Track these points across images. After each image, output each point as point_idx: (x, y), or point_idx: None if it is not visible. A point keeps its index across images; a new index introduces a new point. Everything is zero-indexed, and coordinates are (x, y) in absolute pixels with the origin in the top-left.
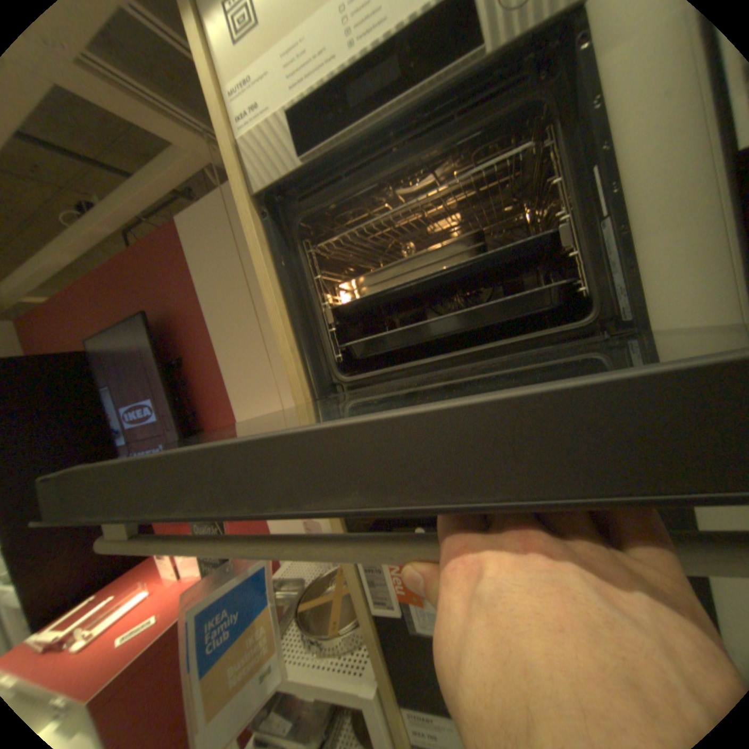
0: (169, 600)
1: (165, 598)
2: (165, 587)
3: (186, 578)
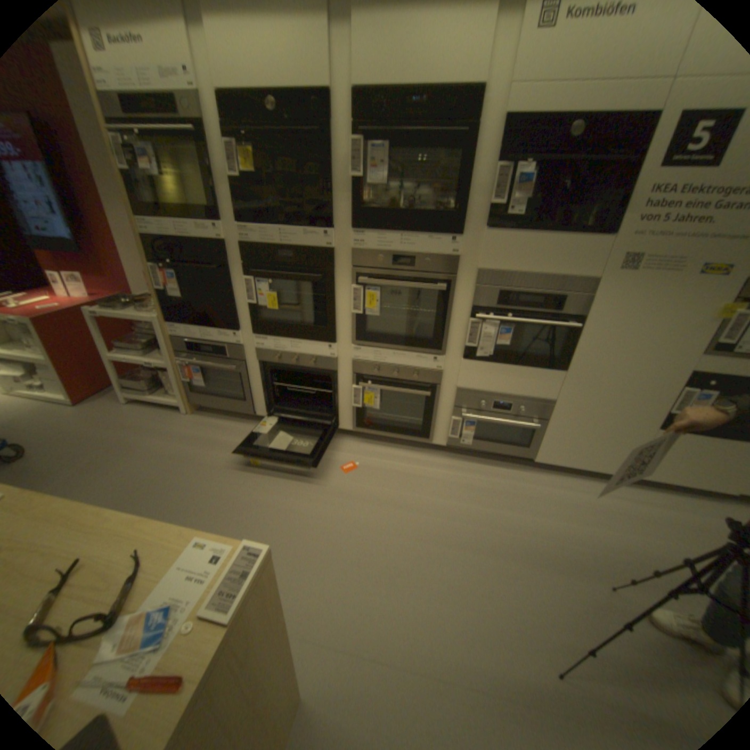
0: (65, 303)
1: (62, 302)
2: (61, 298)
3: (74, 298)
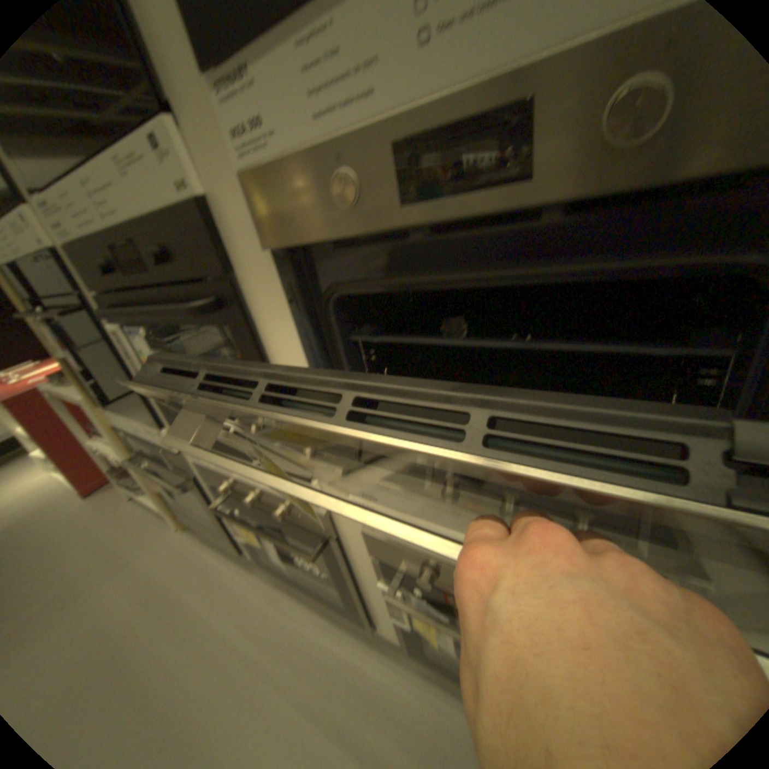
0: None
1: None
2: None
3: None
